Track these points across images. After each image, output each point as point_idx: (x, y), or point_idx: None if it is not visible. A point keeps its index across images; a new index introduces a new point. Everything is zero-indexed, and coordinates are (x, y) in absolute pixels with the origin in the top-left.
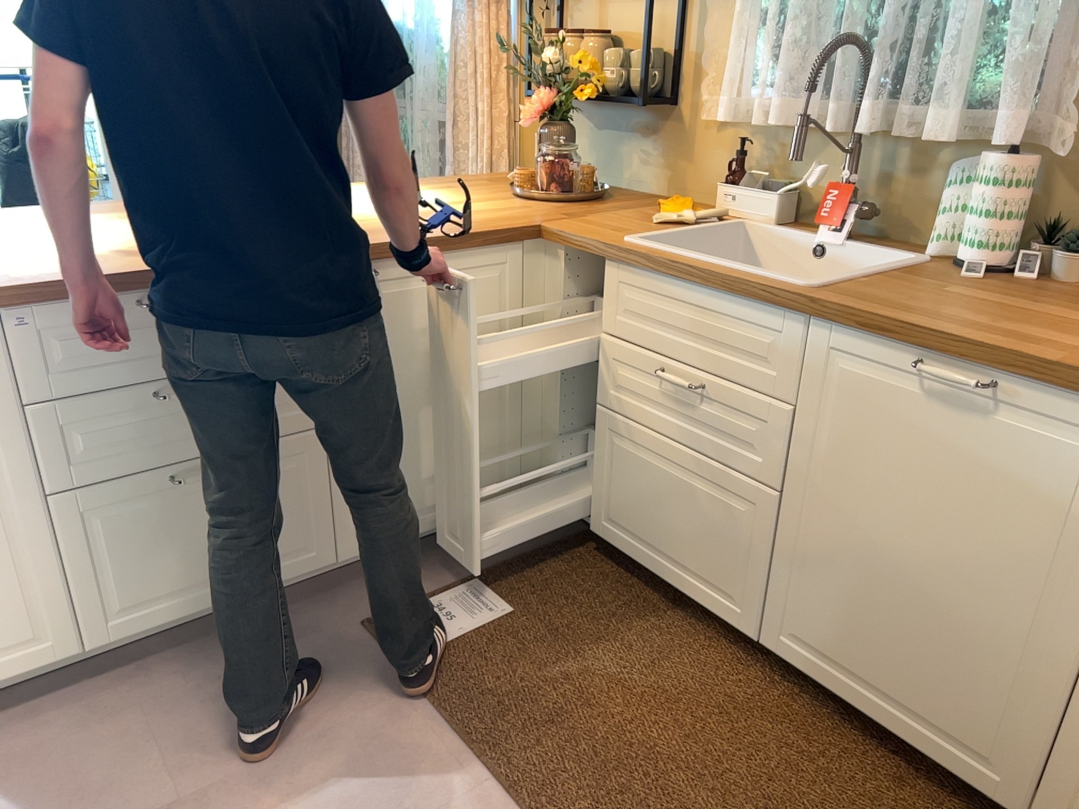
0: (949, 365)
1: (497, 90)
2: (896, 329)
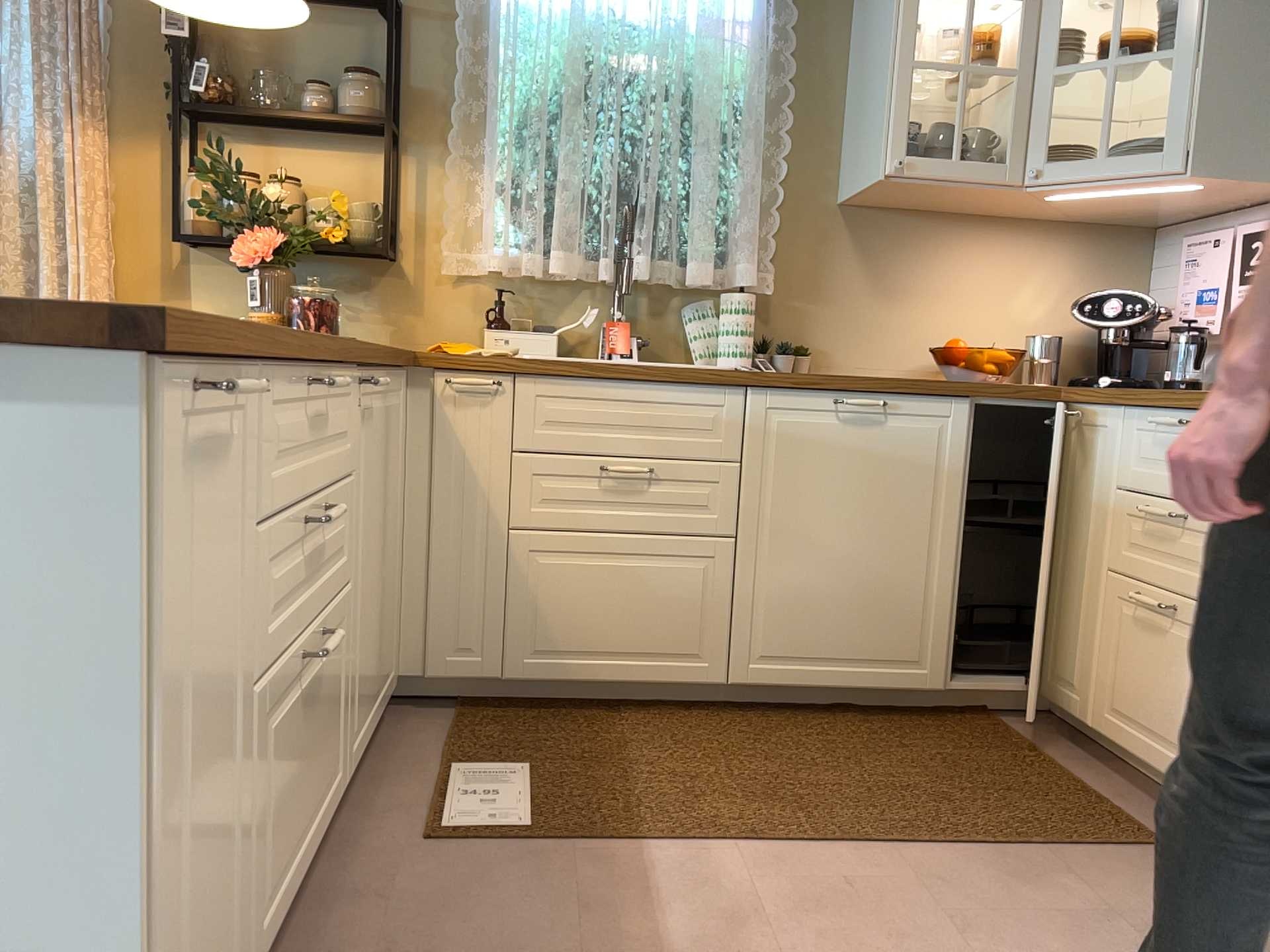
0: (857, 396)
1: (98, 233)
2: (822, 379)
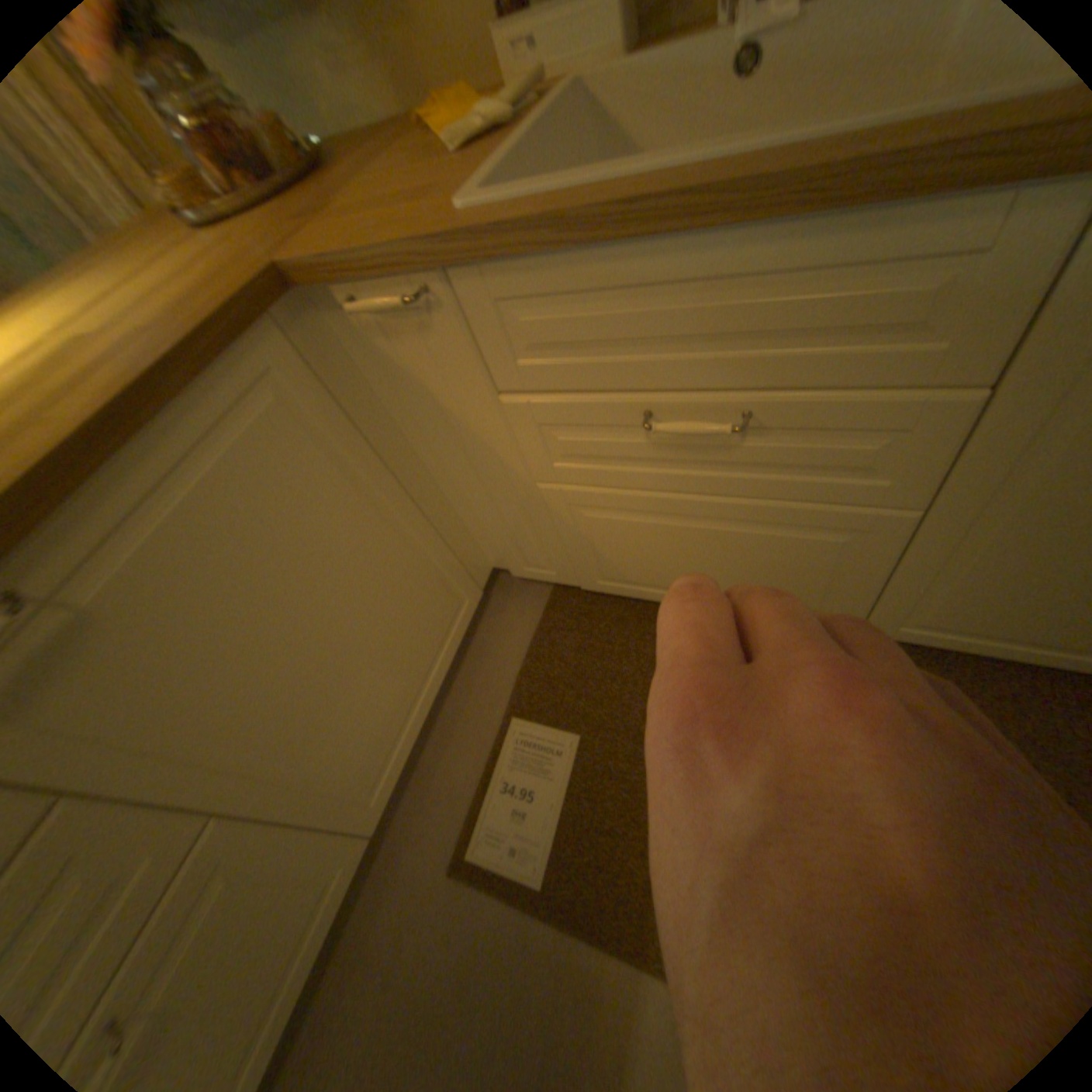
0: None
1: None
2: None
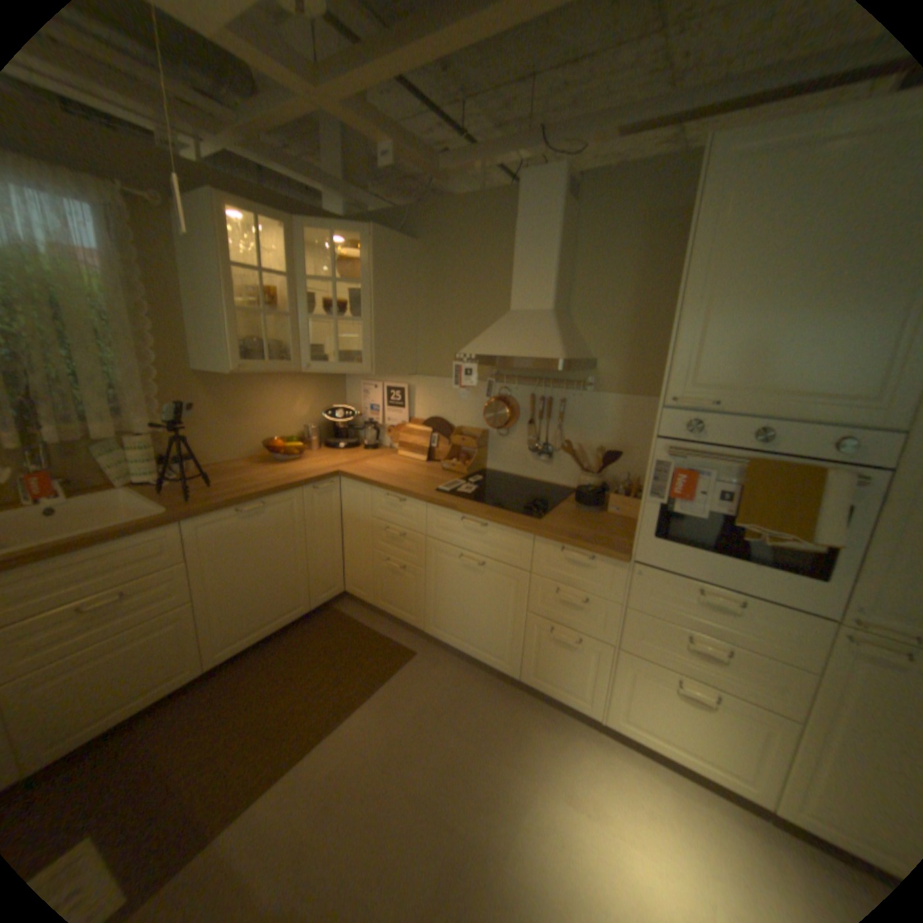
0: (246, 506)
1: None
2: (225, 504)
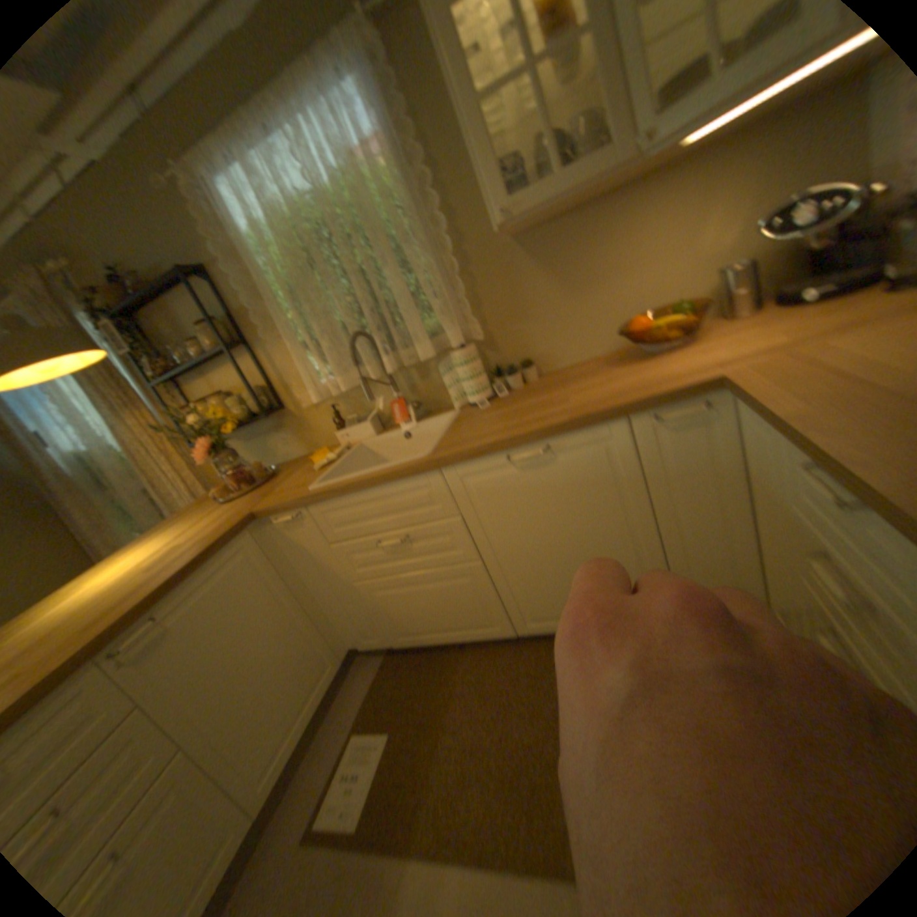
0: (521, 449)
1: (168, 453)
2: (487, 448)
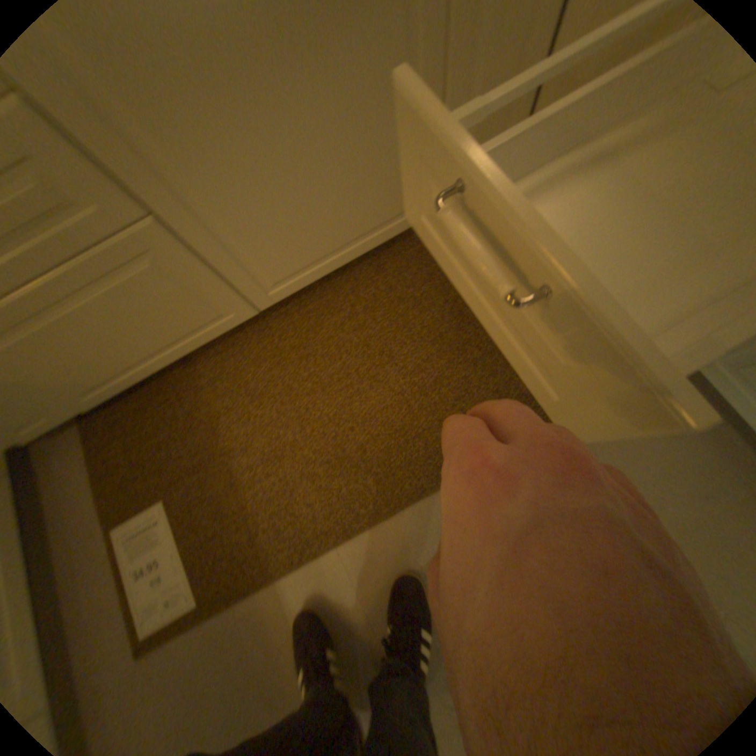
0: None
1: None
2: None
